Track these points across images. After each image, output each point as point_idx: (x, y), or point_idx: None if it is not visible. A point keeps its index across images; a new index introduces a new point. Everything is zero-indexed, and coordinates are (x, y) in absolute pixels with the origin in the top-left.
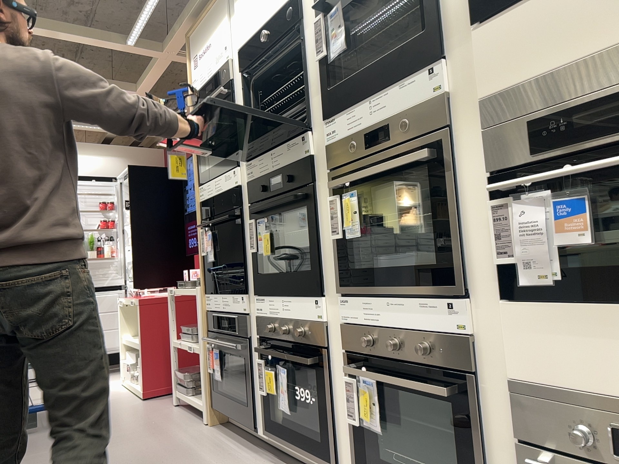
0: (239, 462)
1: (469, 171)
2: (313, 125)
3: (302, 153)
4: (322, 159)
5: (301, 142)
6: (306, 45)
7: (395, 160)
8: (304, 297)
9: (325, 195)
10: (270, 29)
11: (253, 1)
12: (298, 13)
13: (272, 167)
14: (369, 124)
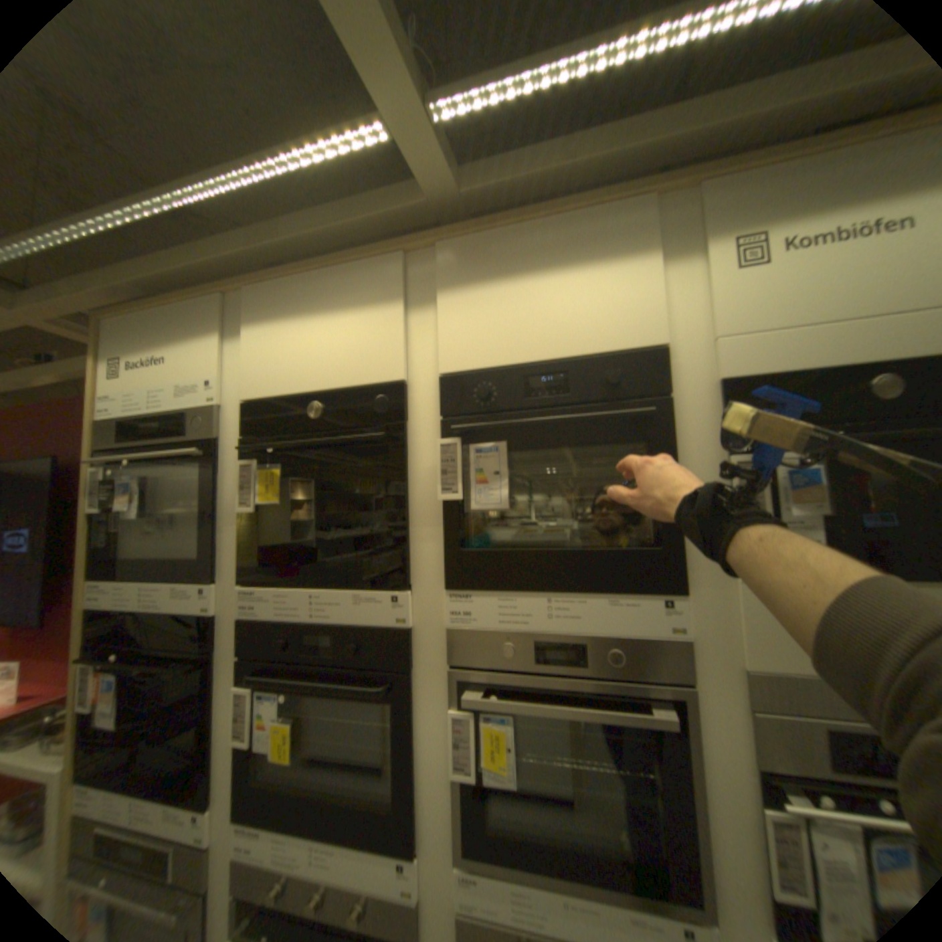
0: None
1: (722, 753)
2: (416, 585)
3: (392, 623)
4: (432, 642)
5: (391, 605)
6: (413, 462)
7: (611, 714)
8: (369, 853)
9: (434, 699)
10: (330, 403)
11: (295, 345)
12: (402, 411)
13: (311, 620)
14: (546, 631)
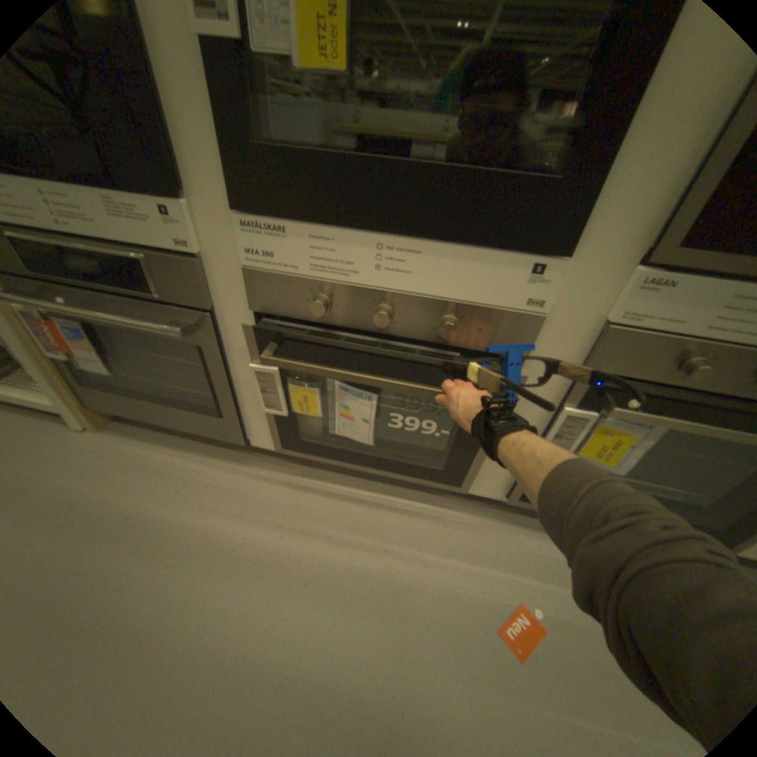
0: (244, 496)
1: None
2: None
3: None
4: None
5: None
6: None
7: None
8: (487, 245)
9: None
10: None
11: None
12: None
13: None
14: None
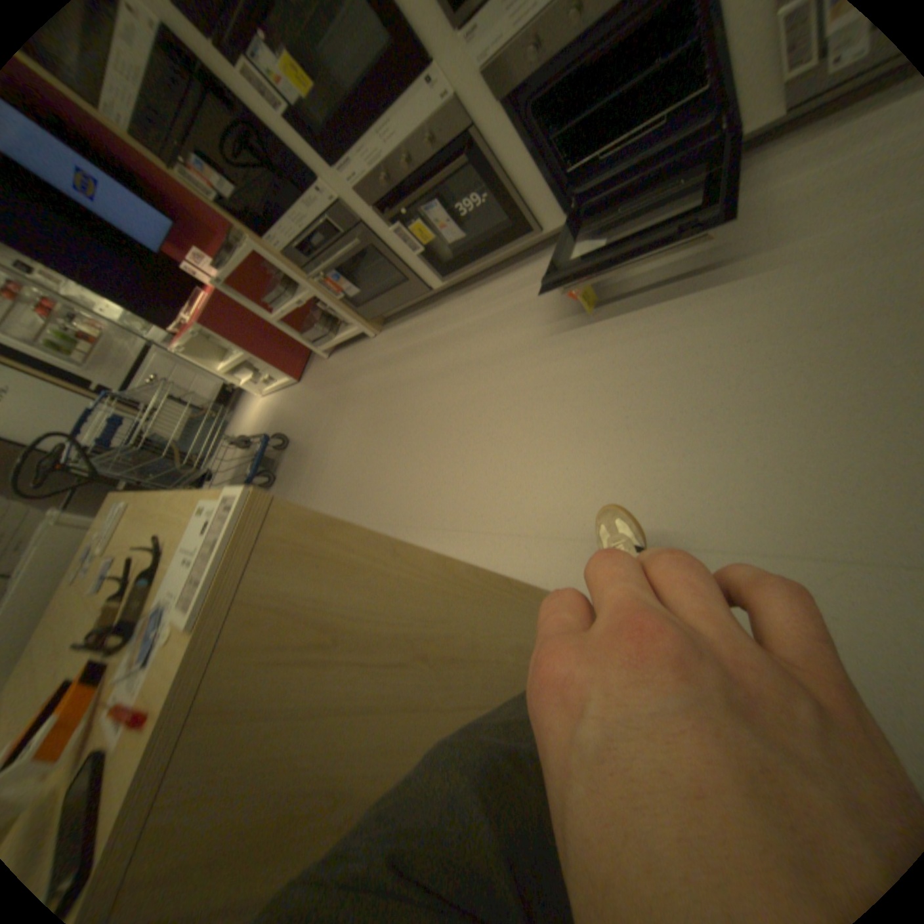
0: (444, 316)
1: None
2: None
3: None
4: None
5: None
6: None
7: None
8: (405, 89)
9: None
10: None
11: None
12: None
13: None
14: None
